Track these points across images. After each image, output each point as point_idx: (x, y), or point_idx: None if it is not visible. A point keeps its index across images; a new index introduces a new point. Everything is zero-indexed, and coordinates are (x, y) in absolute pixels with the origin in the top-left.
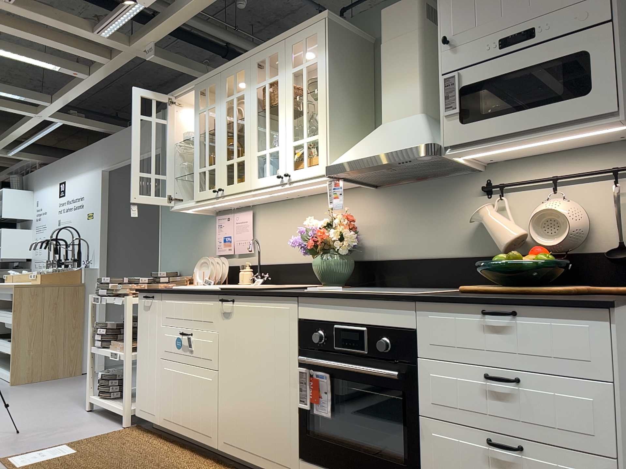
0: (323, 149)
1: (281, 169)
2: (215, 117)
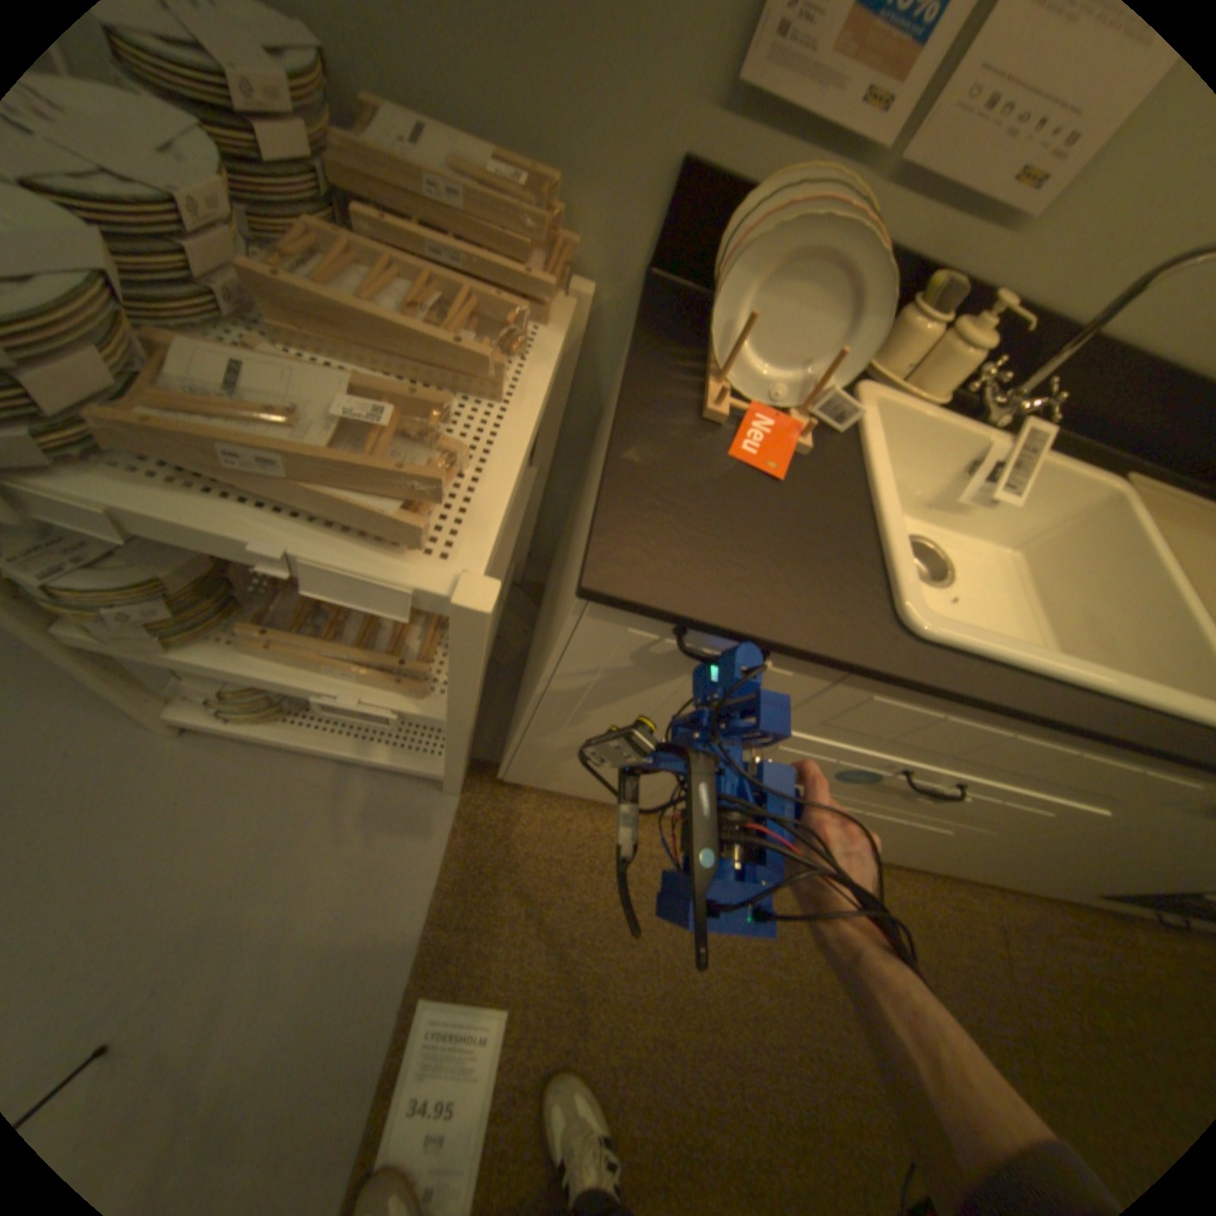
0: None
1: None
2: None
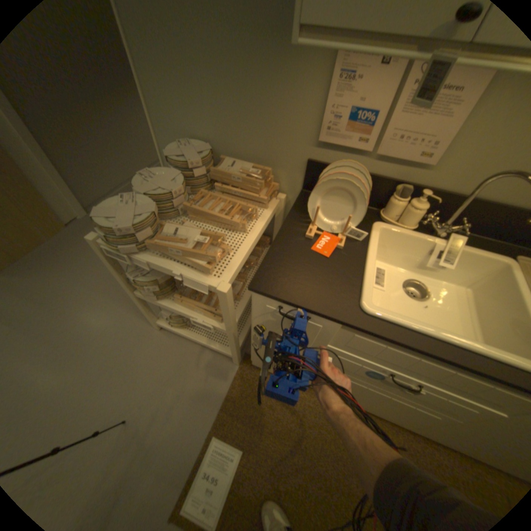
0: None
1: None
2: None
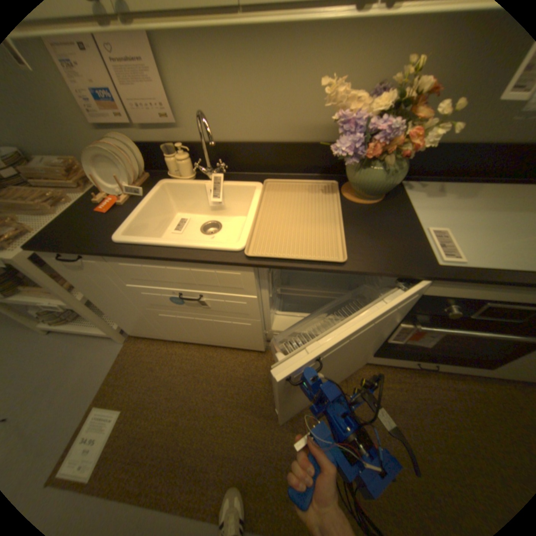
0: None
1: None
2: None
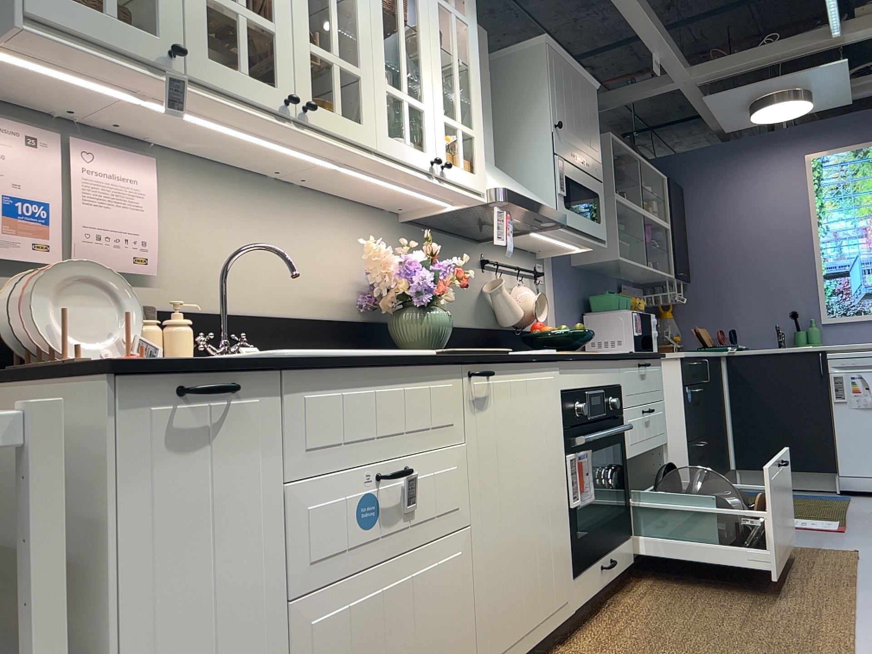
0: (482, 157)
1: (430, 148)
2: None
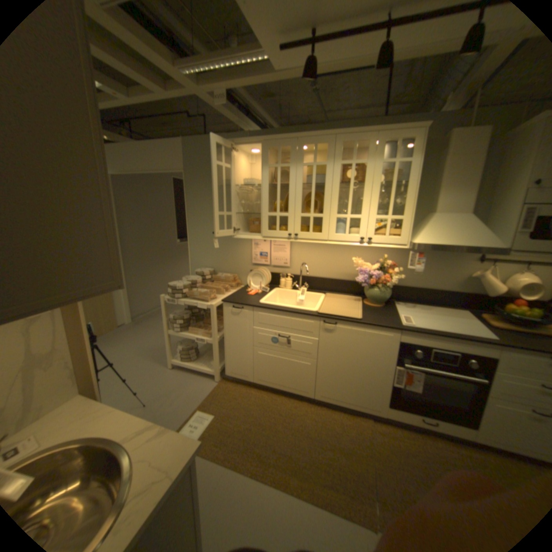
0: (409, 229)
1: (364, 234)
2: (291, 176)
